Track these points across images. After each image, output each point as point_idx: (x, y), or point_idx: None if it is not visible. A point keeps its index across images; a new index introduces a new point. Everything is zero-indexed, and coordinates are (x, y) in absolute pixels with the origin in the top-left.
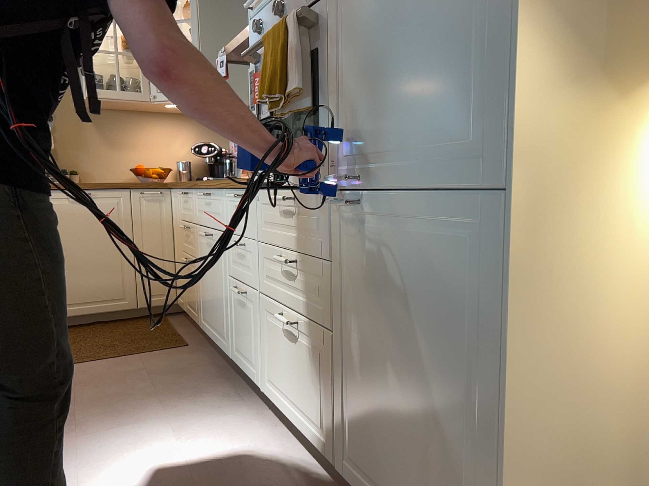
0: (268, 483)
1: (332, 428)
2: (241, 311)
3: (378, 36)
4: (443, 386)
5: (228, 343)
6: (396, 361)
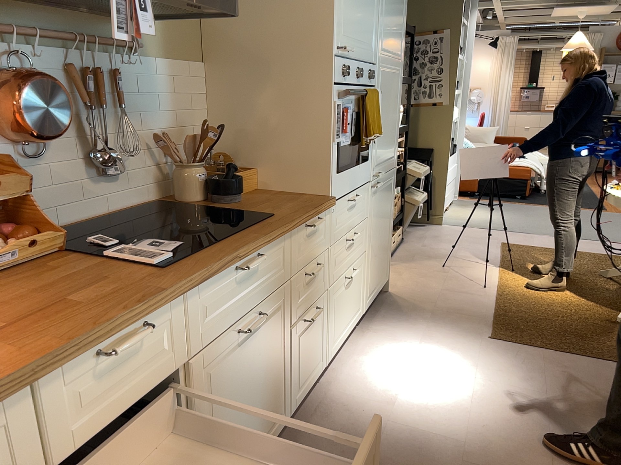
0: (374, 349)
1: (362, 296)
2: (308, 333)
3: (383, 118)
4: (385, 227)
5: (286, 404)
6: (379, 233)
